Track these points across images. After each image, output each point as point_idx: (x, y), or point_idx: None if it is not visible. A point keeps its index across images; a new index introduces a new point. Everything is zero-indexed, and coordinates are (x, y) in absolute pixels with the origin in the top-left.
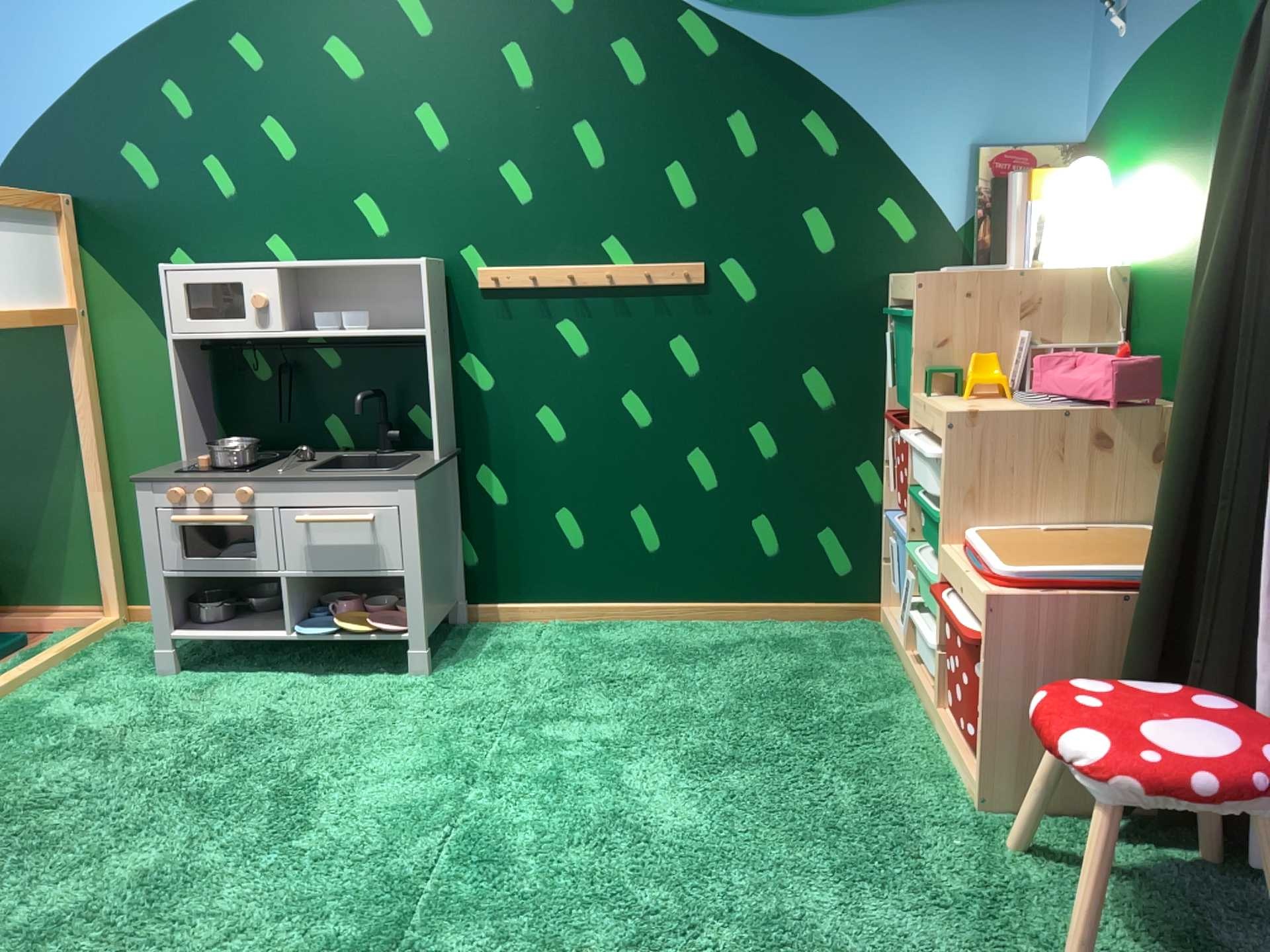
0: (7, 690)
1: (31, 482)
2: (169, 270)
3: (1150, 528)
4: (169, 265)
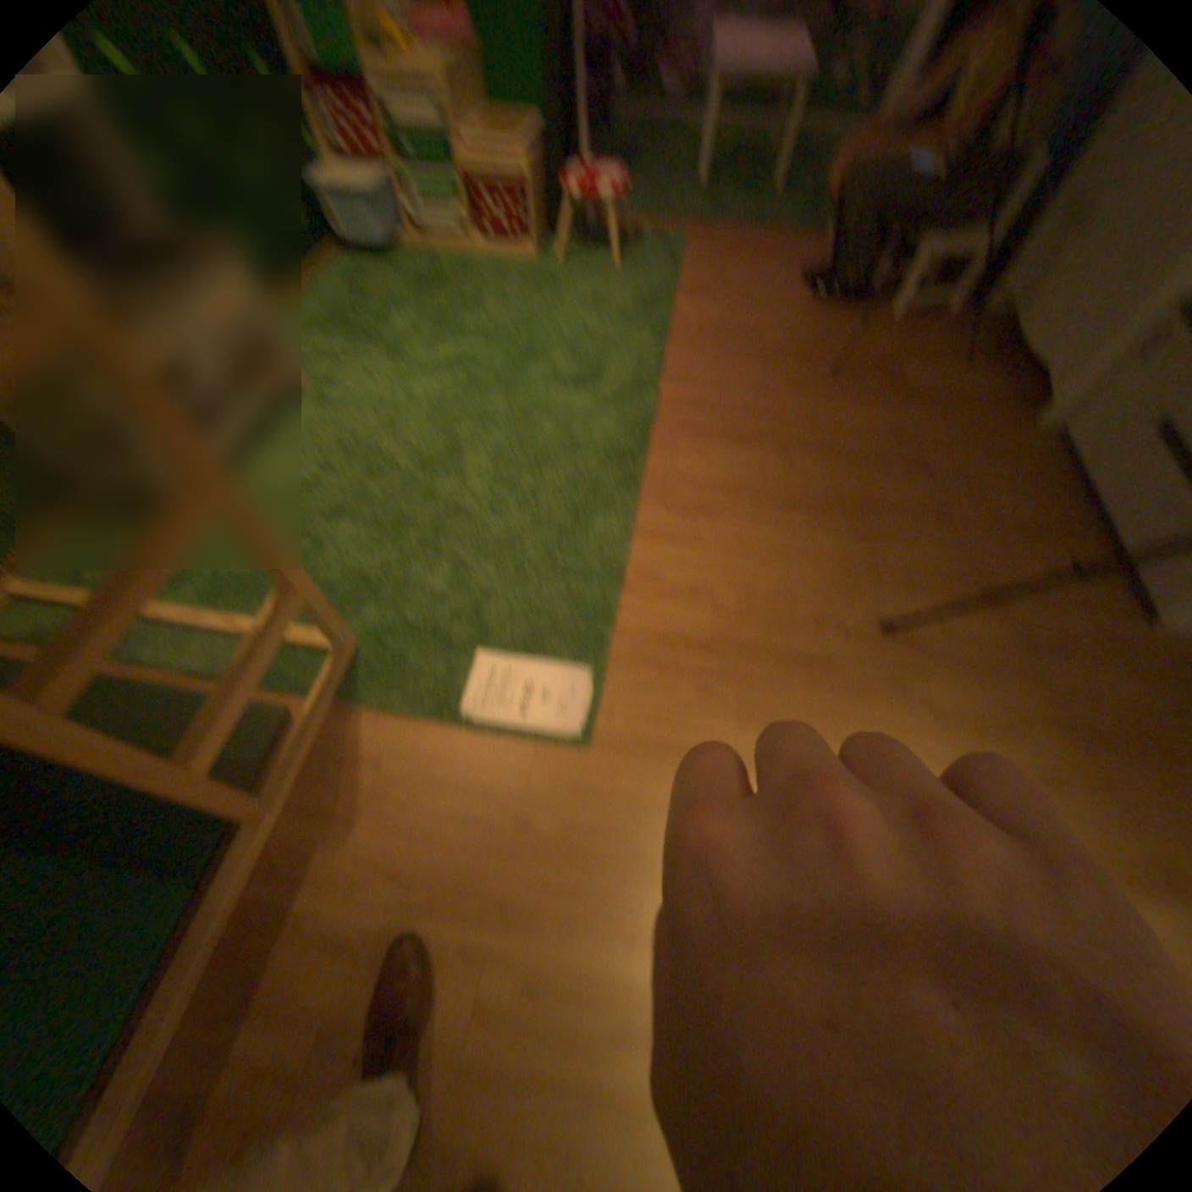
0: (166, 603)
1: None
2: None
3: (479, 101)
4: None
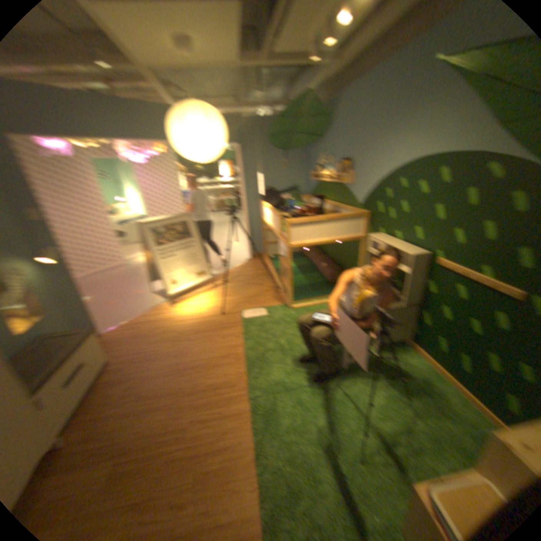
0: (325, 302)
1: (354, 264)
2: (369, 237)
3: None
4: (370, 235)
